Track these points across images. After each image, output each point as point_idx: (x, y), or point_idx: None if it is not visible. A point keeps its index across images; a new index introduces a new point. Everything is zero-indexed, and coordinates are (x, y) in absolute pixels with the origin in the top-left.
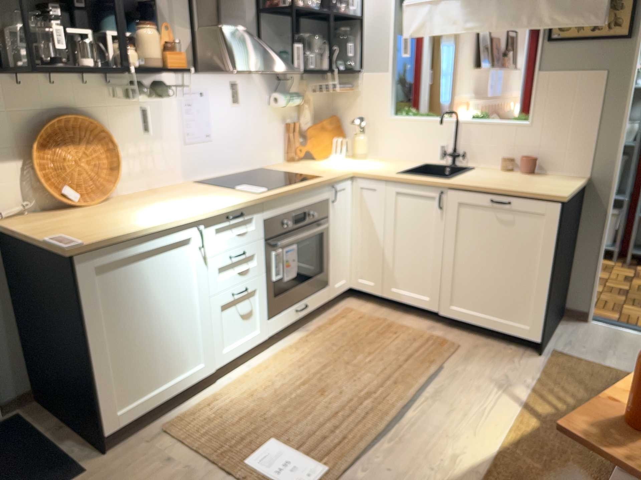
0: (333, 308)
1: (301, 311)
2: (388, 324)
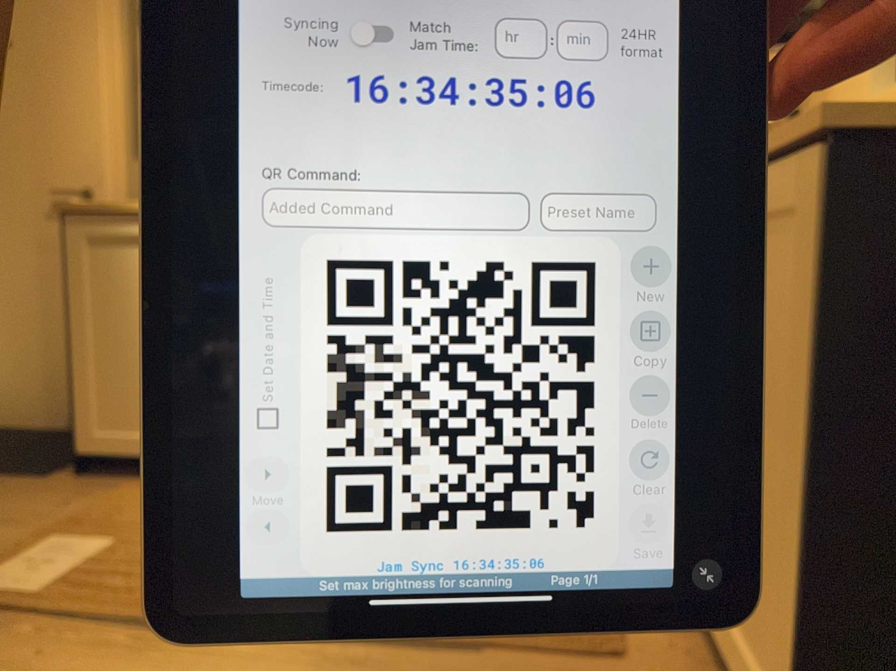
0: None
1: None
2: None
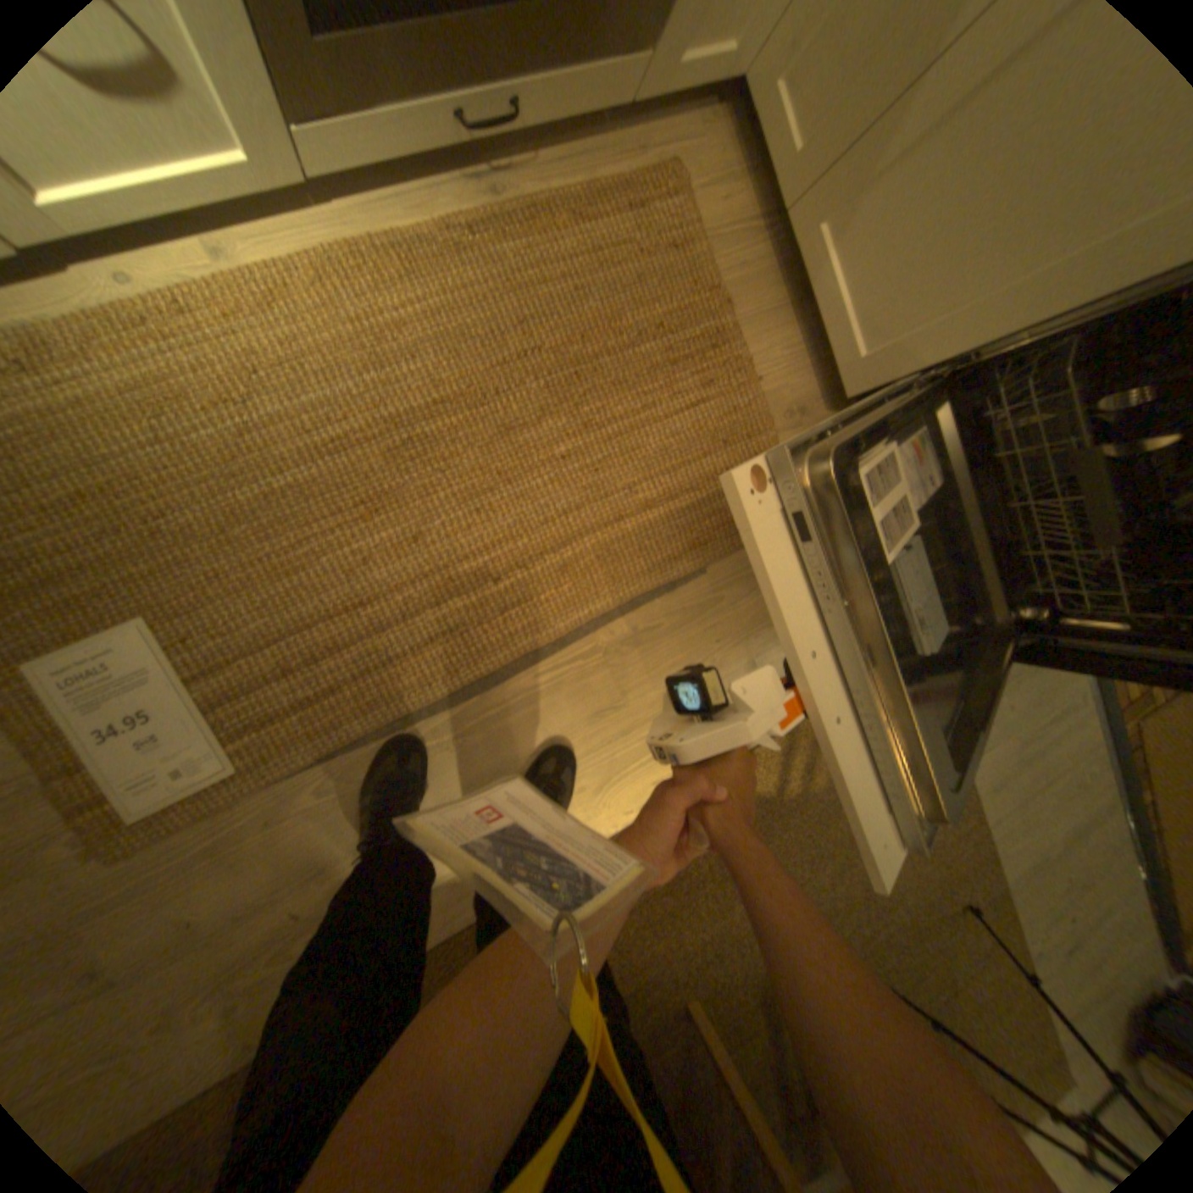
0: (643, 121)
1: (484, 118)
2: (718, 326)
